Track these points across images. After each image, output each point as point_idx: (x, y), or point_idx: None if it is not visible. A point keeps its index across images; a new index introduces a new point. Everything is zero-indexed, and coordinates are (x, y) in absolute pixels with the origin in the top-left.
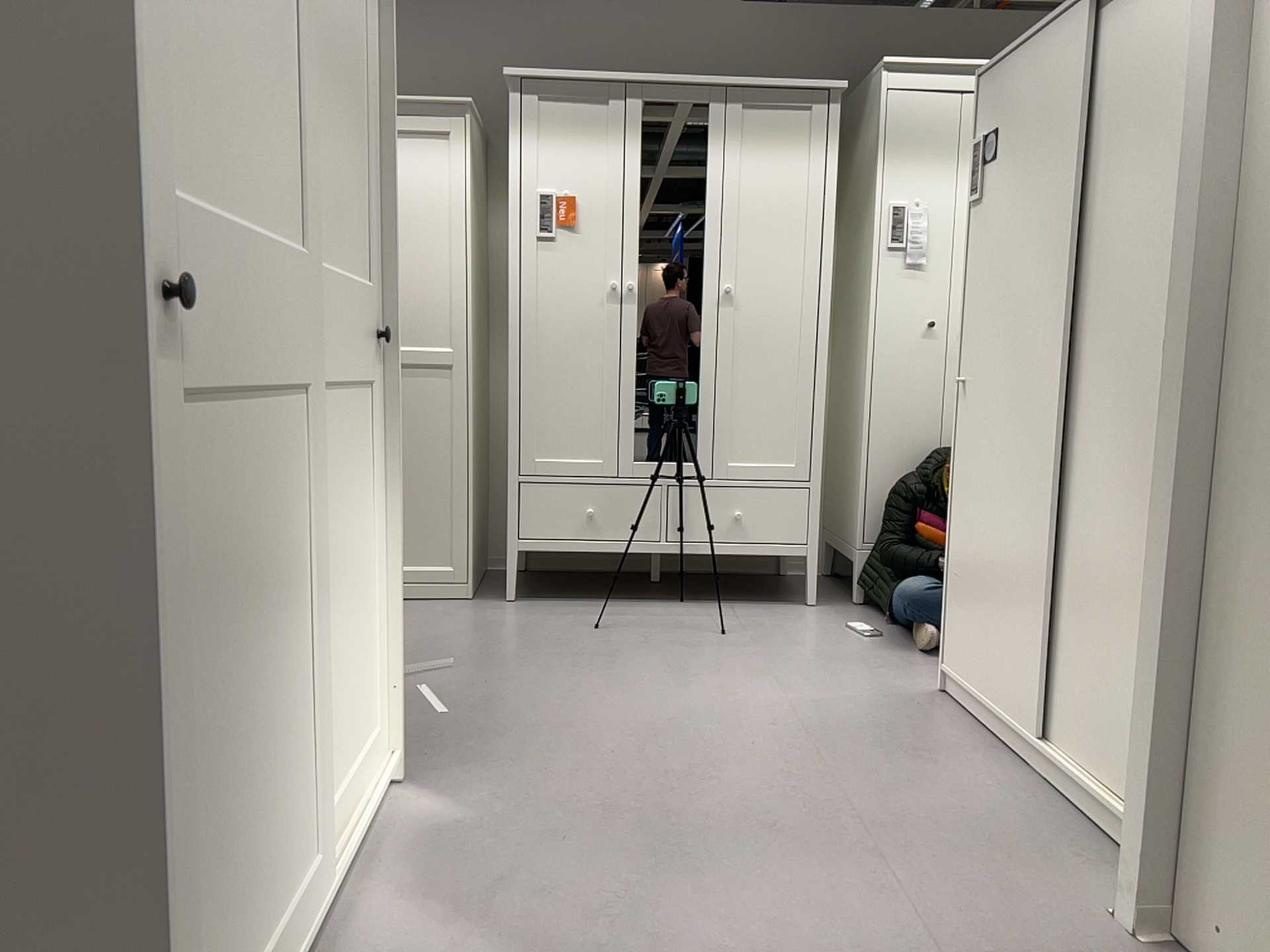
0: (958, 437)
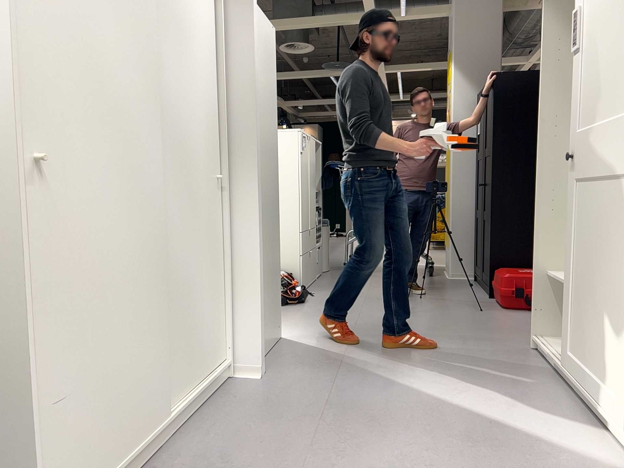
0: (32, 232)
